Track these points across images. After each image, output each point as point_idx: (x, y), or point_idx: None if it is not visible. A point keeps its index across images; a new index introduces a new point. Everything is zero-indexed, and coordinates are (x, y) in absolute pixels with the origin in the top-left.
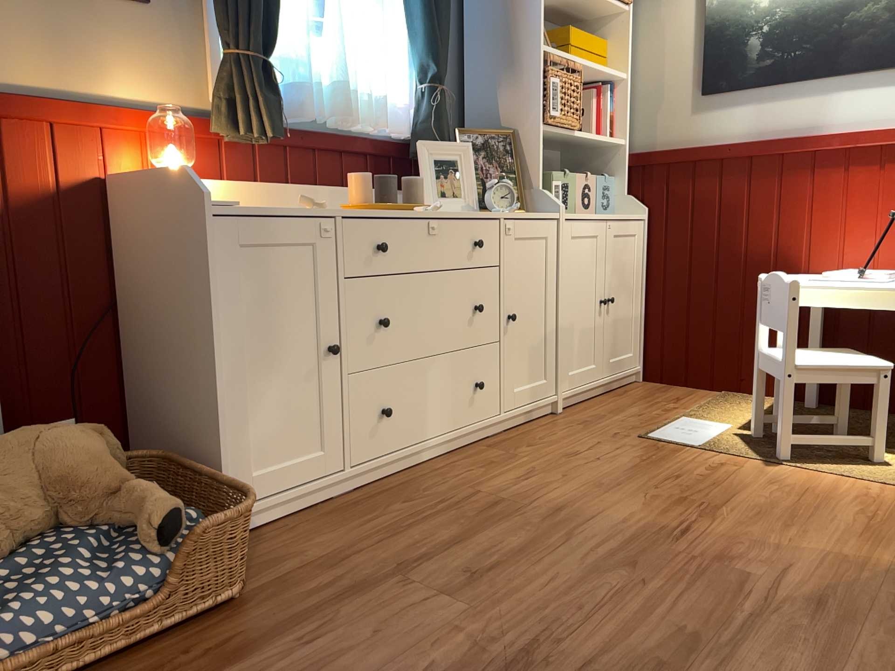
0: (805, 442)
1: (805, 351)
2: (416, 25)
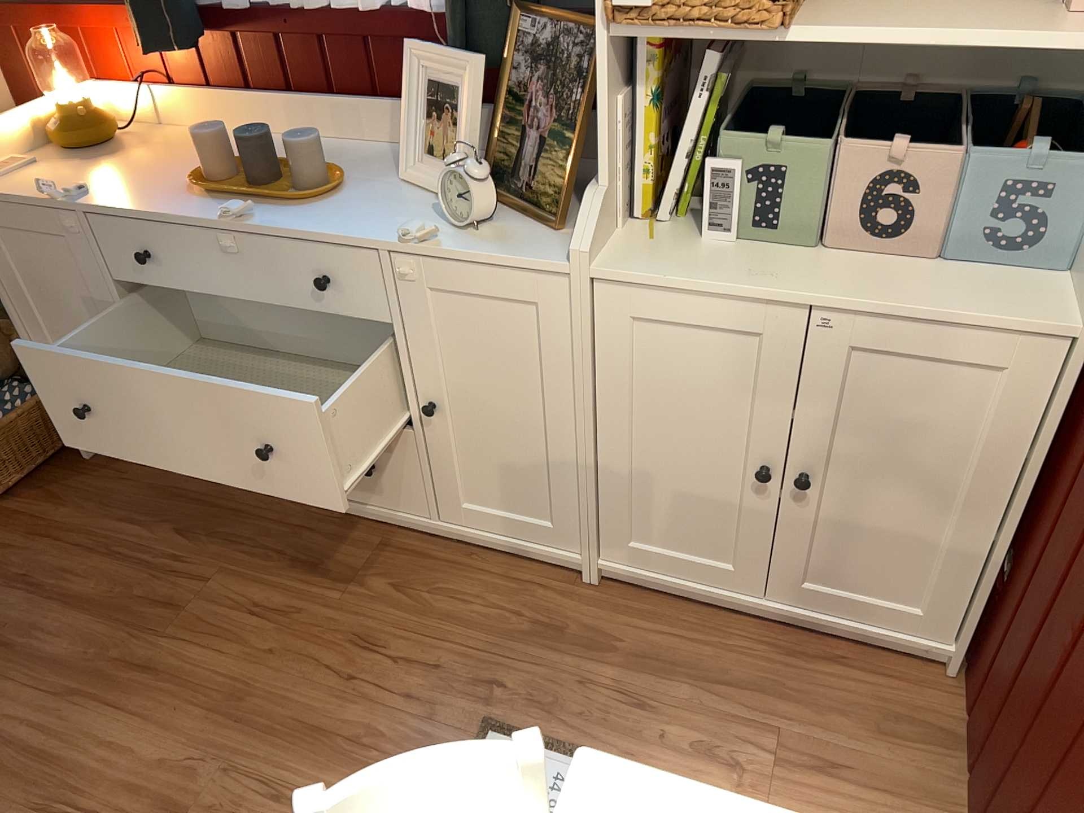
0: None
1: None
2: None
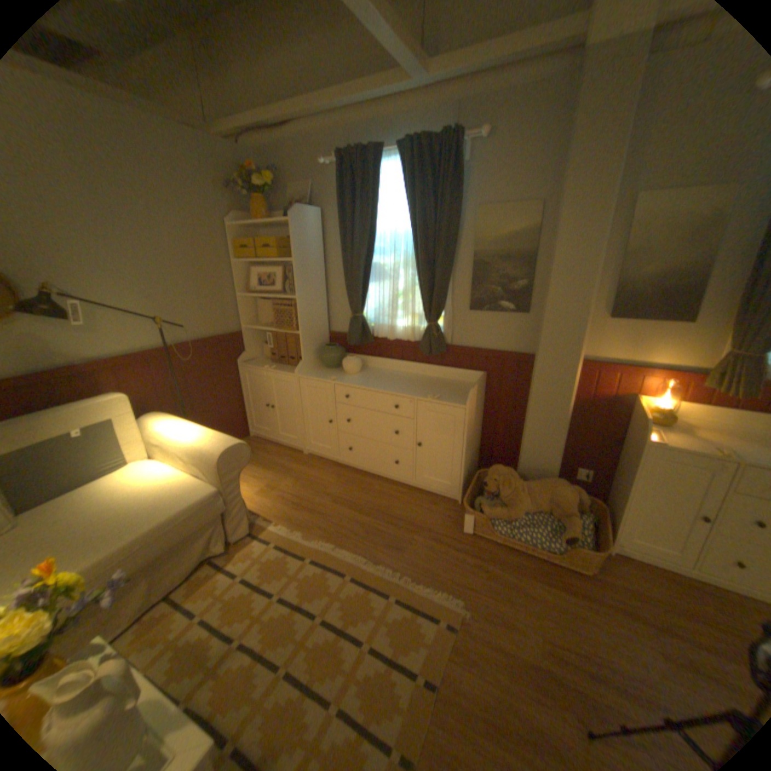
0: None
1: None
2: None
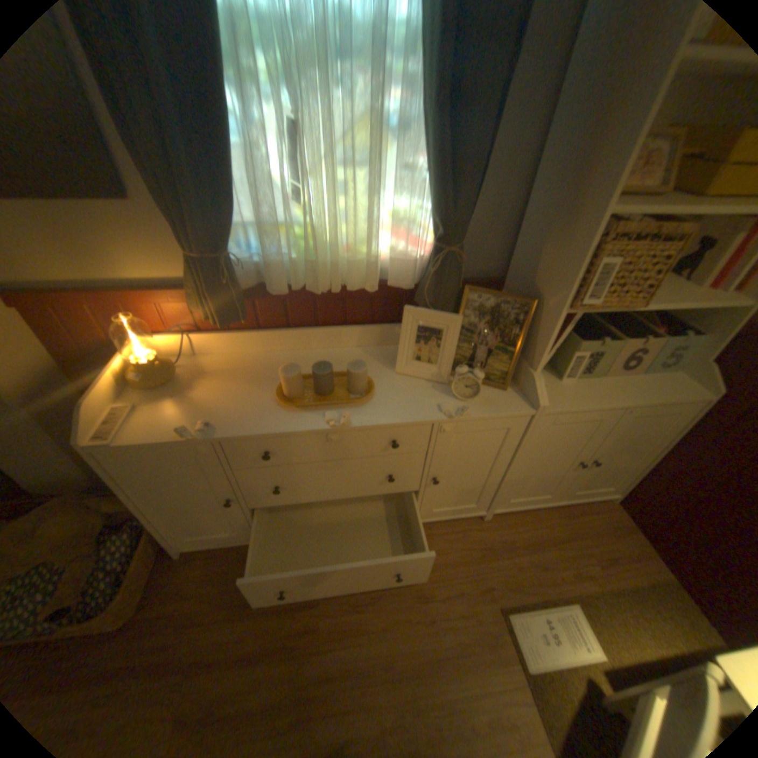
0: None
1: None
2: (432, 172)
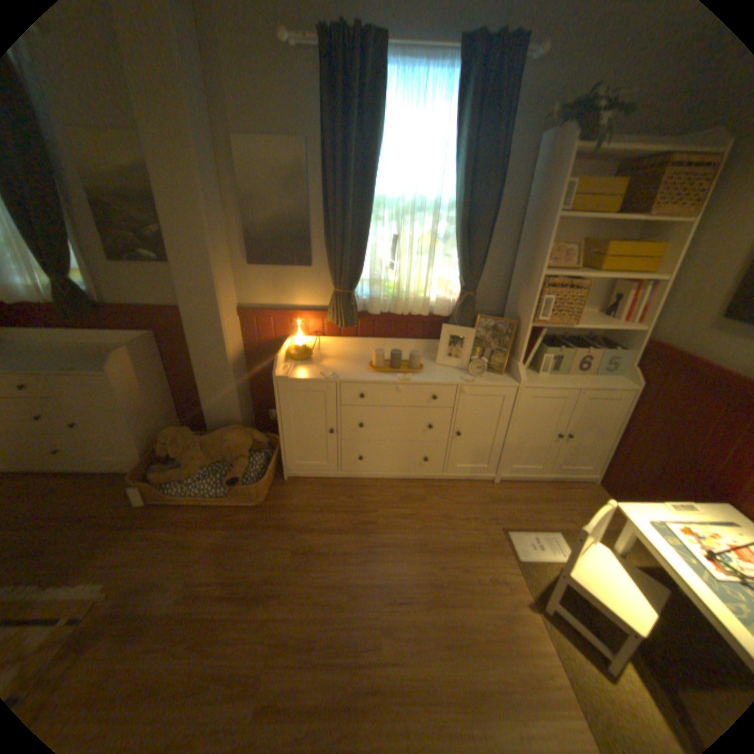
0: (564, 619)
1: (622, 571)
2: (458, 257)
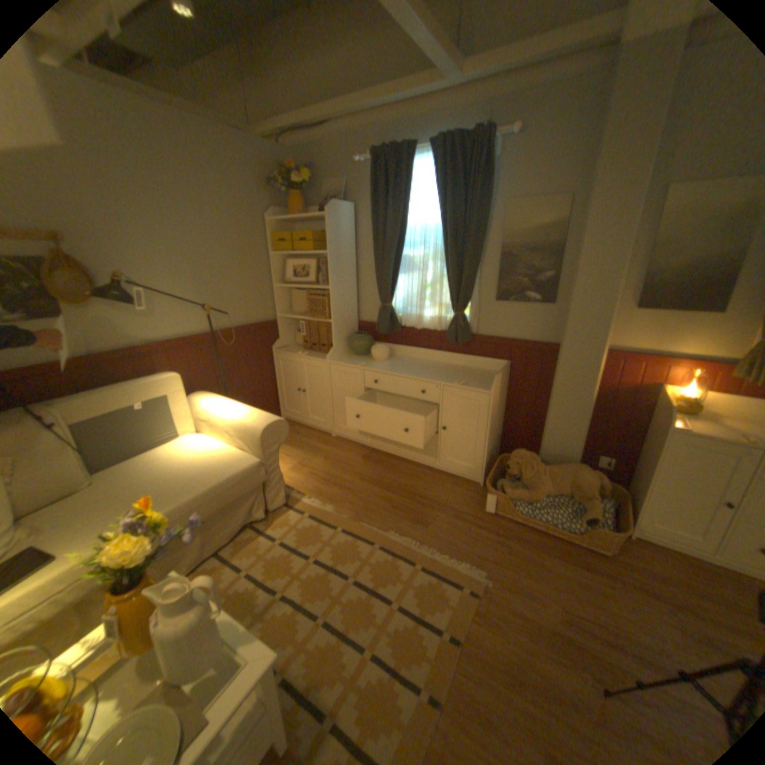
0: None
1: None
2: None
